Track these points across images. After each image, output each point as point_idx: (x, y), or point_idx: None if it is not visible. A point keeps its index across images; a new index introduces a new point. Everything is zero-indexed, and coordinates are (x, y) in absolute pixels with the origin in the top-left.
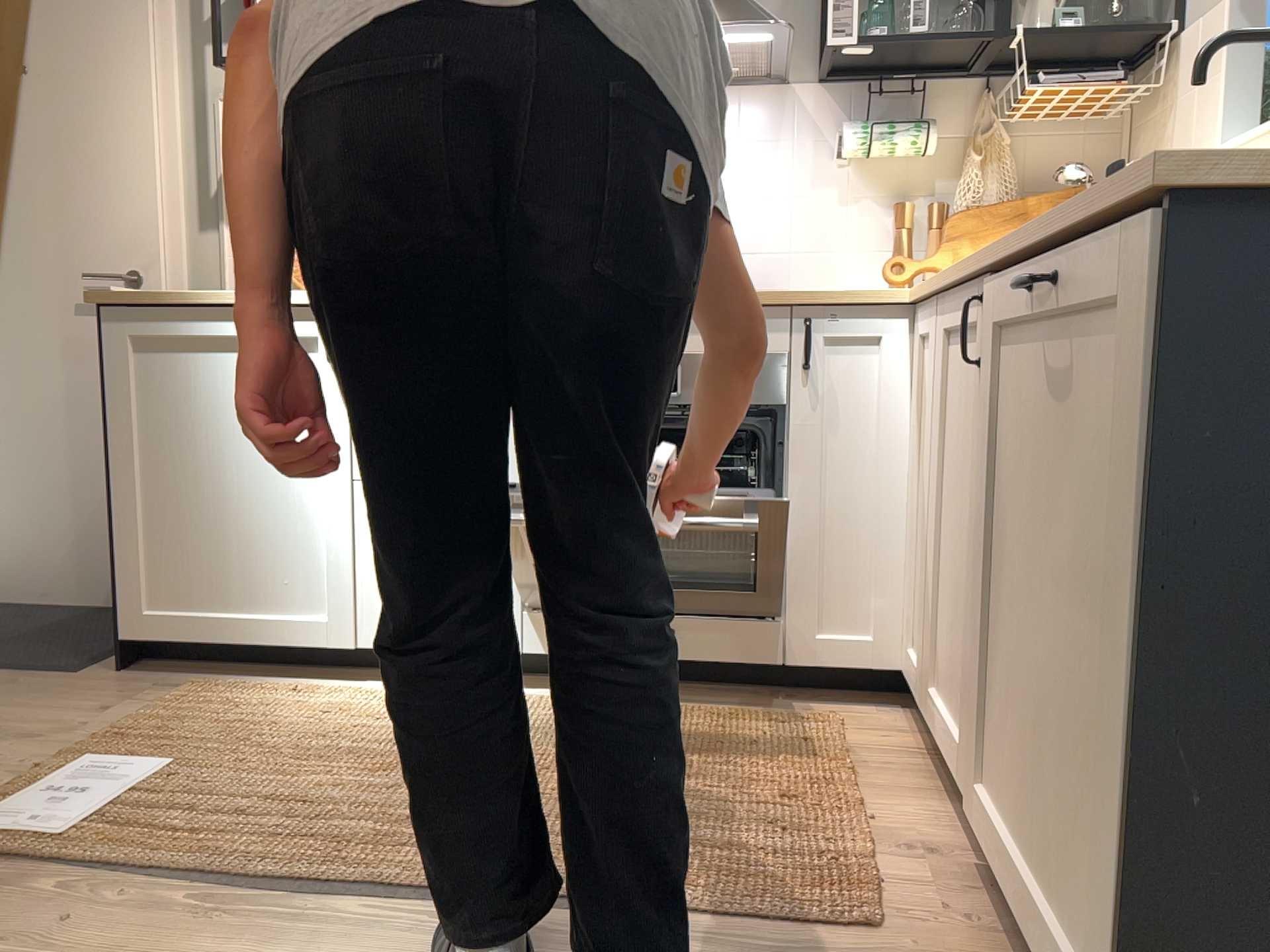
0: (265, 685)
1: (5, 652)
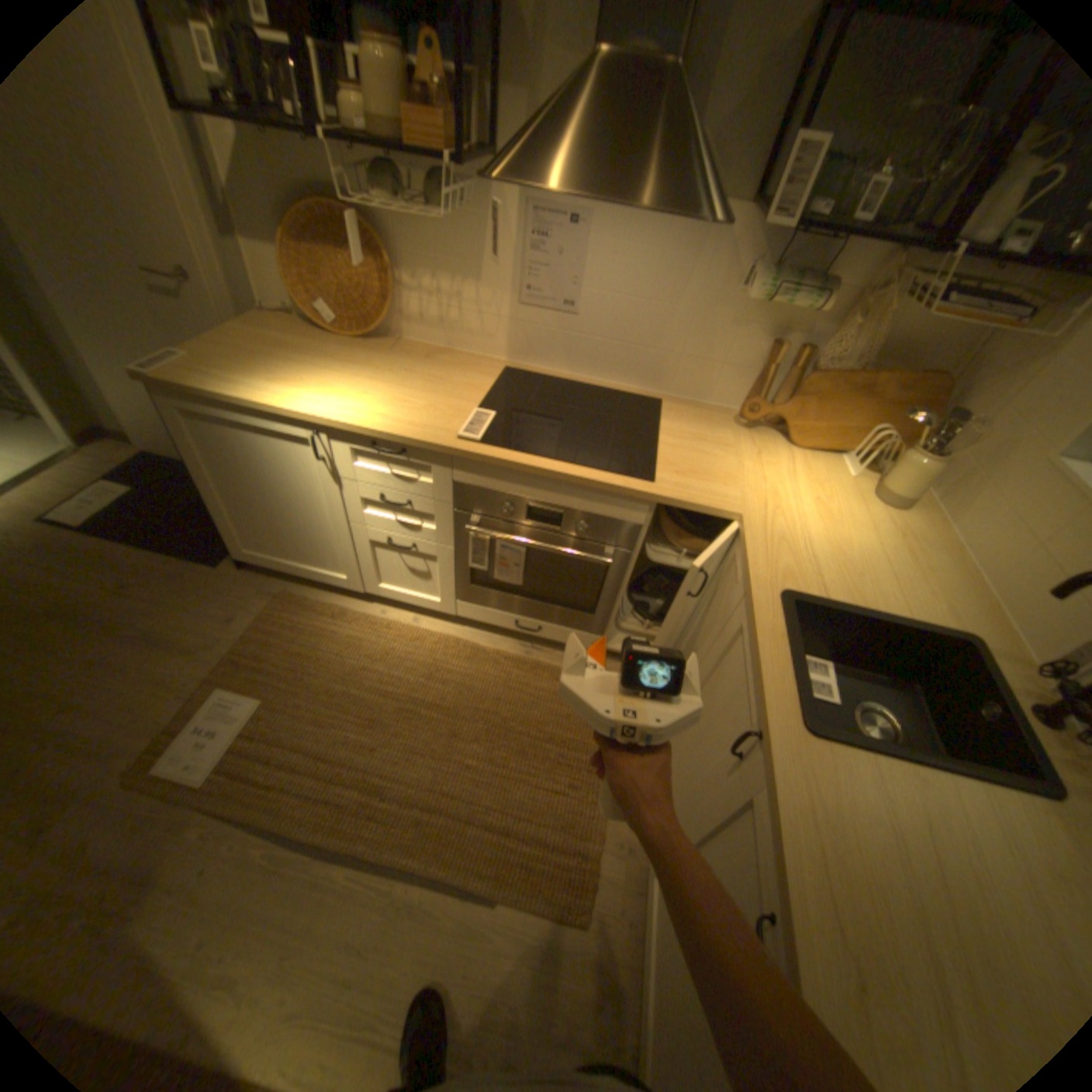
0: (315, 603)
1: (174, 534)
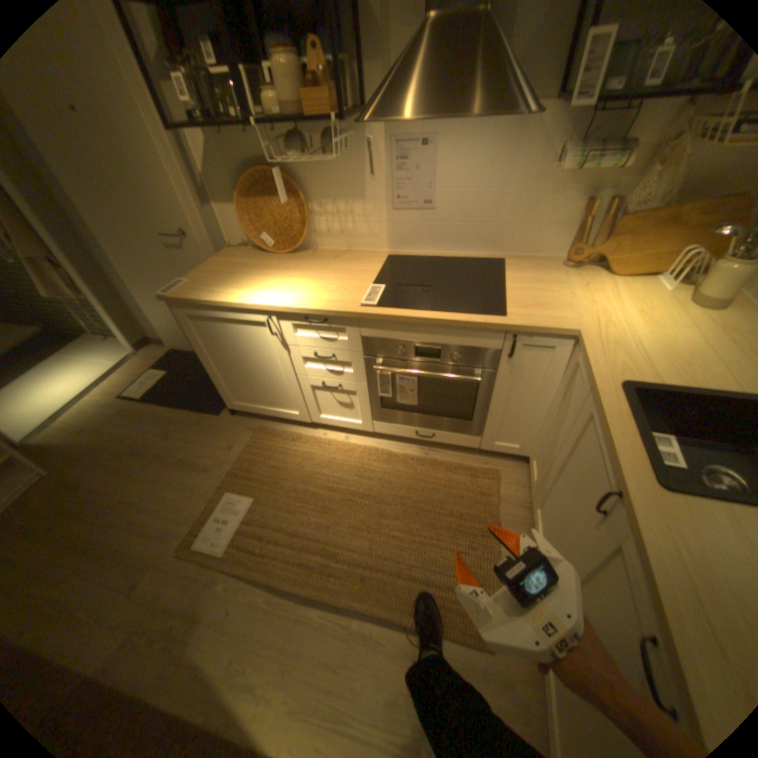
0: (282, 431)
1: (194, 396)
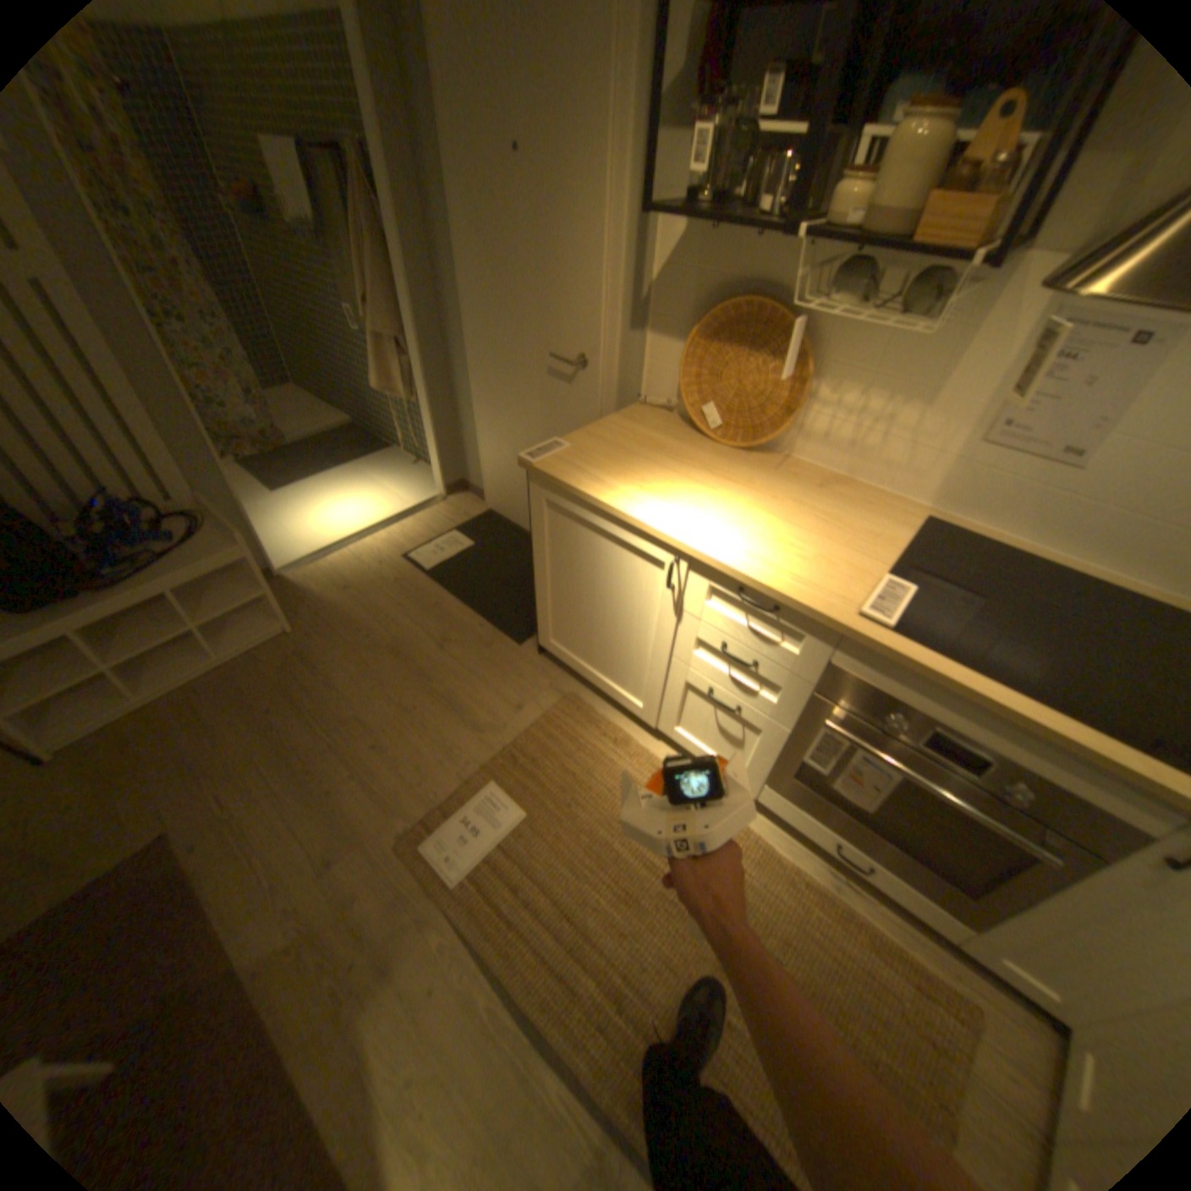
0: (603, 720)
1: (497, 600)
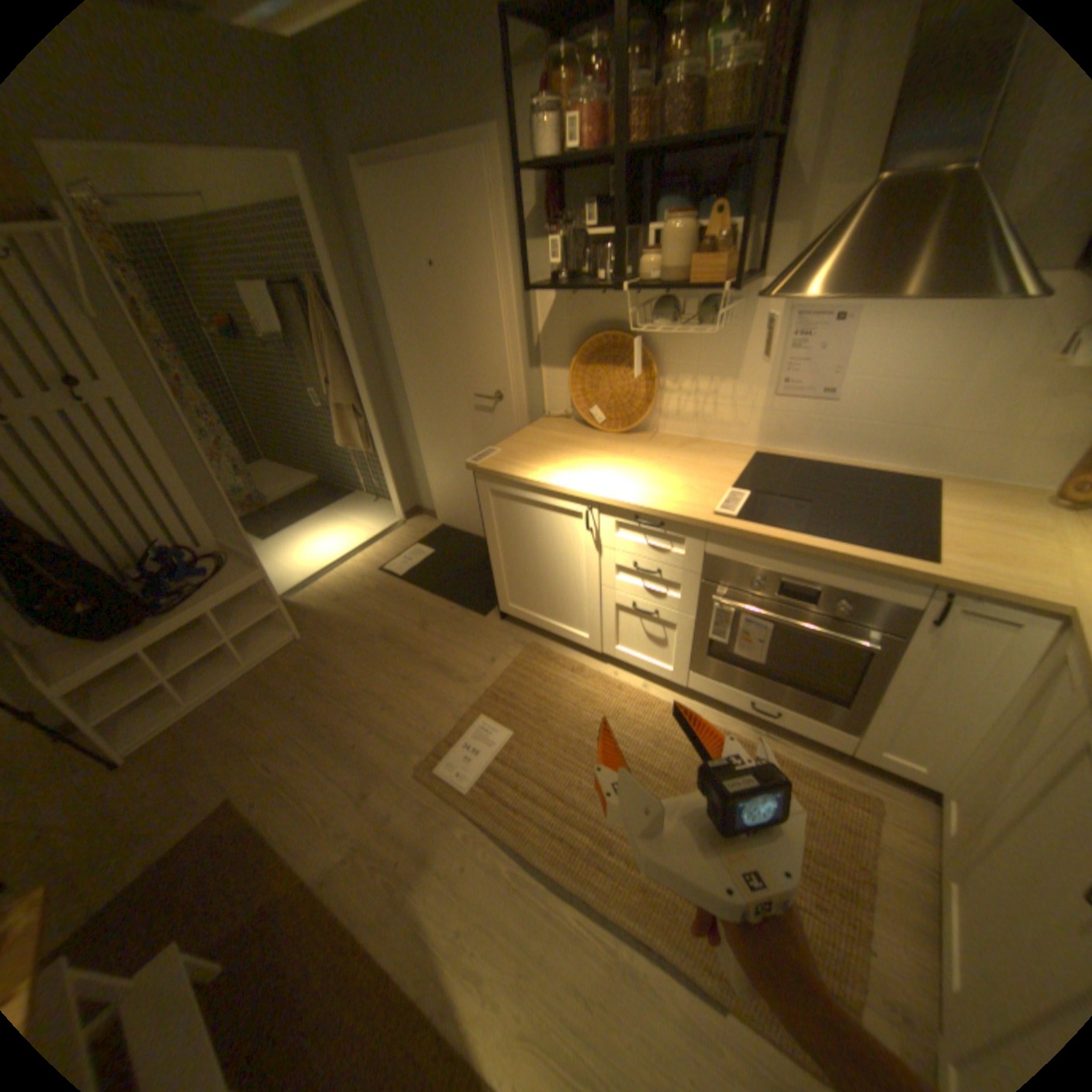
0: (559, 656)
1: (460, 587)
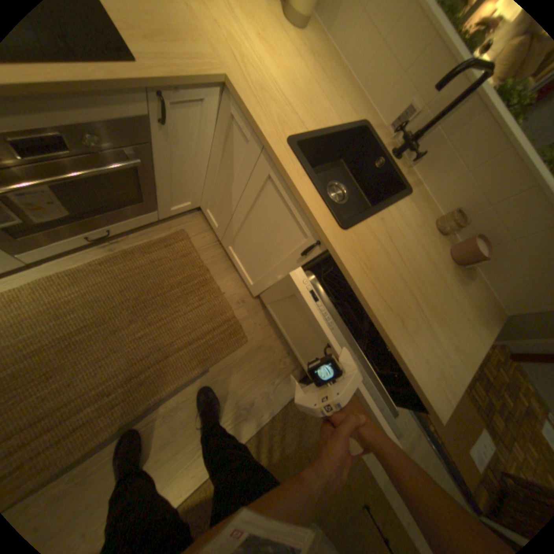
0: None
1: None
